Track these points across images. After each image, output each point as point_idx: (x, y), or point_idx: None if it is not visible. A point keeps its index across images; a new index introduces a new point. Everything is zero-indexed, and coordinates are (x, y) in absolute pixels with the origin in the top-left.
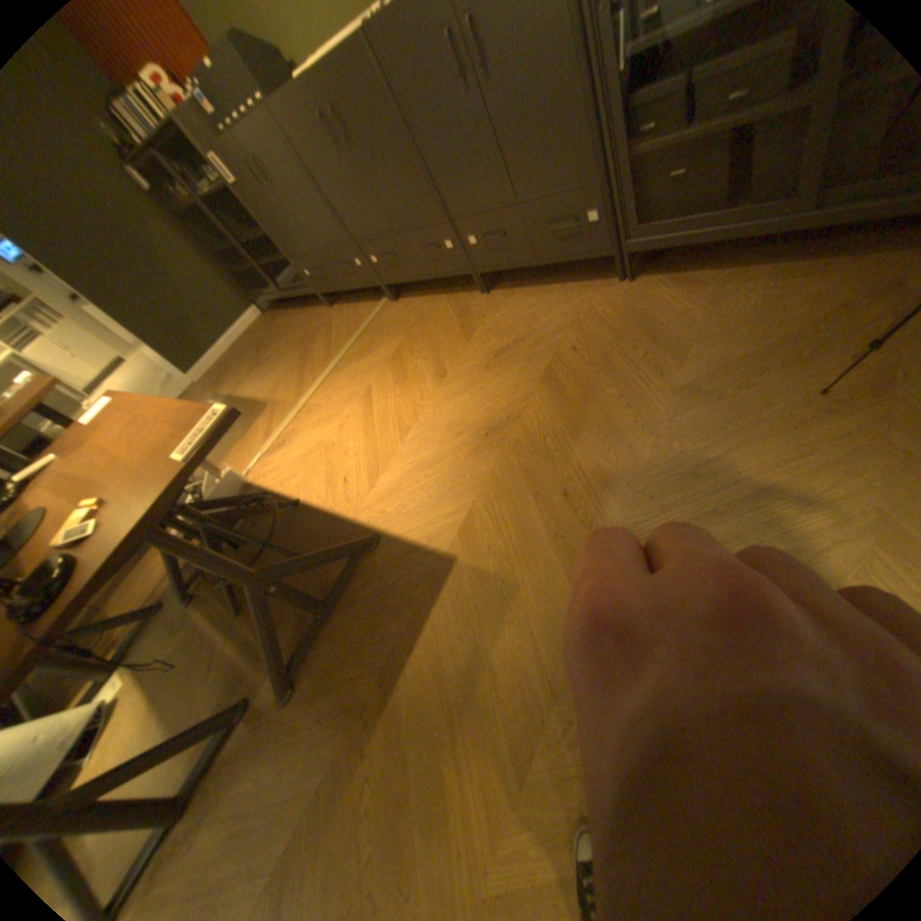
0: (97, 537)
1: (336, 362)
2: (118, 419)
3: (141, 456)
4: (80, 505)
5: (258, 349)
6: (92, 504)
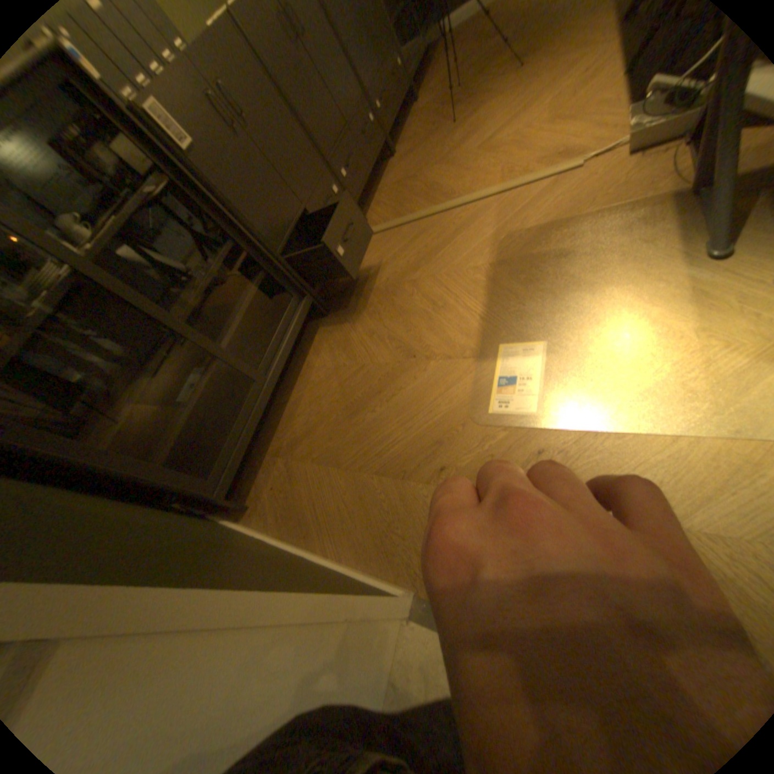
0: None
1: (441, 203)
2: None
3: None
4: None
5: (365, 400)
6: None
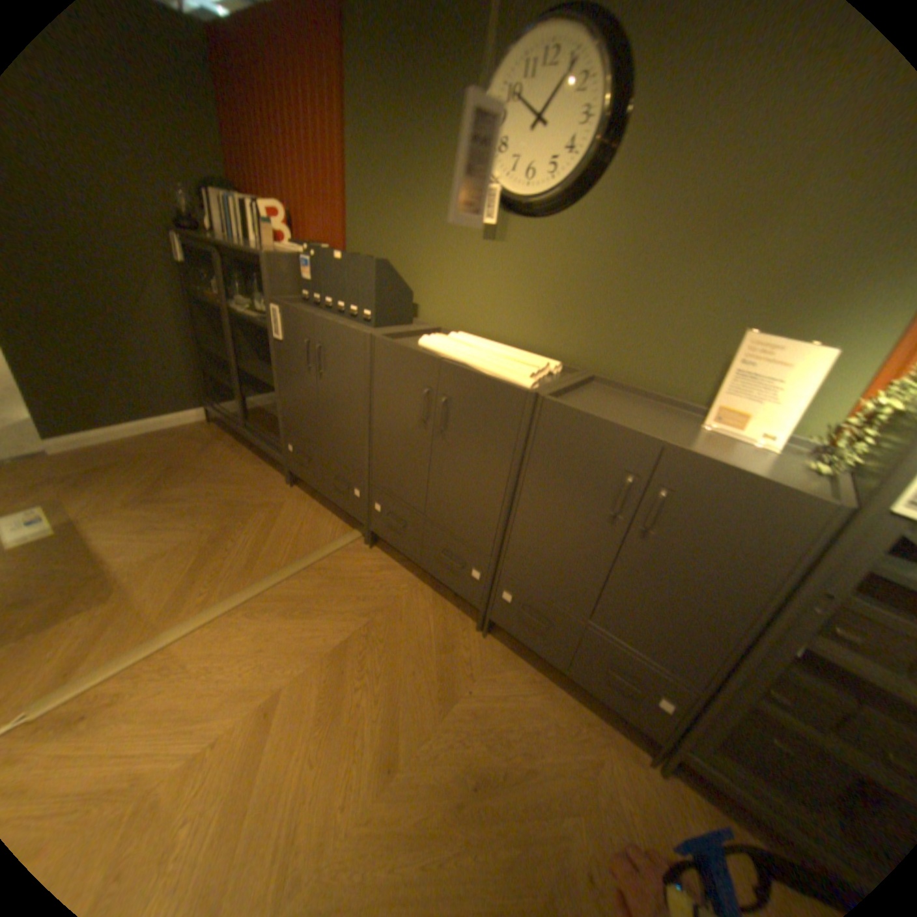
0: None
1: (252, 595)
2: None
3: None
4: None
5: (167, 472)
6: None
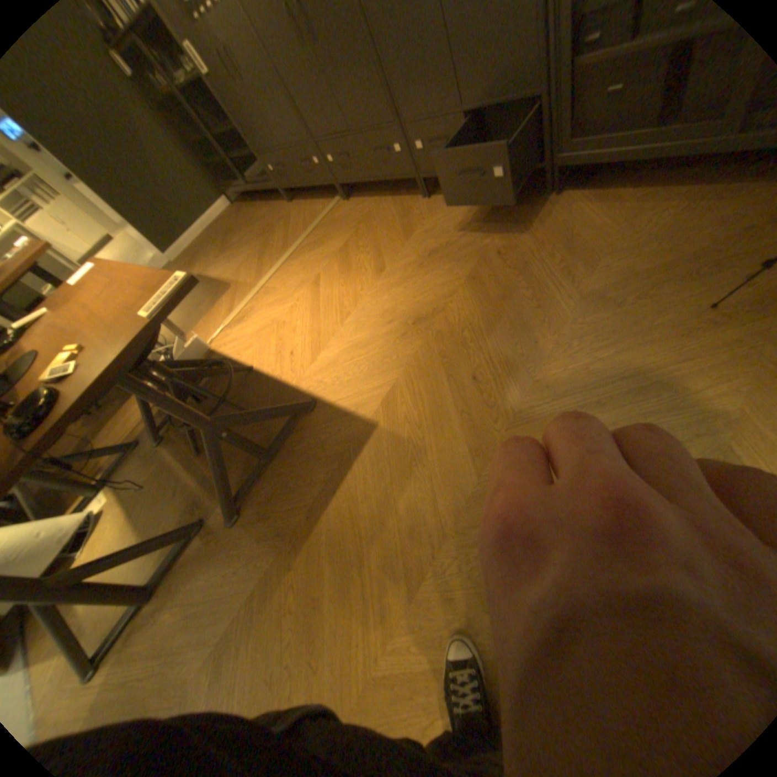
0: (77, 376)
1: (291, 252)
2: (99, 282)
3: (115, 313)
4: (65, 350)
5: (226, 236)
6: (73, 350)
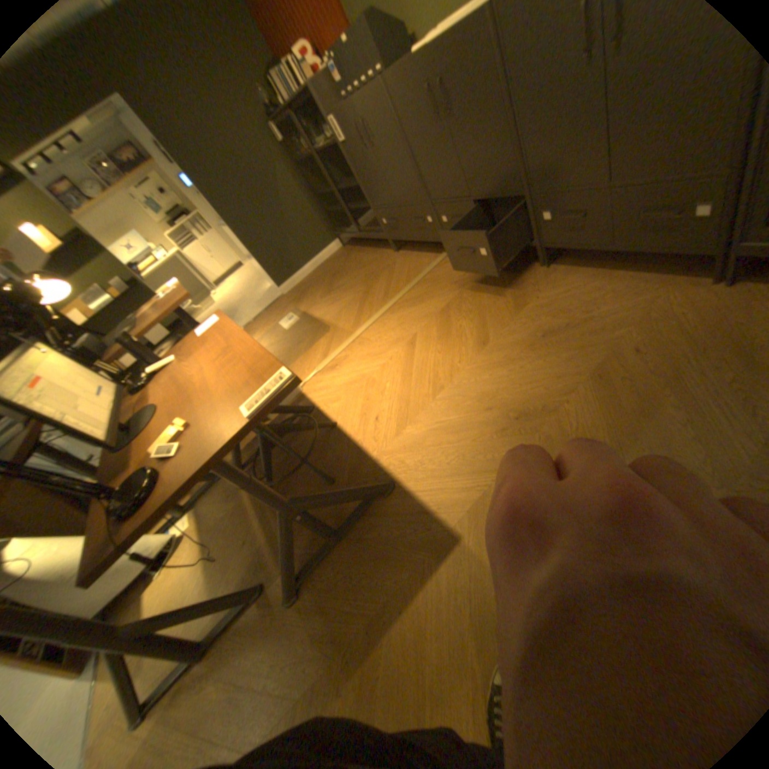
0: (175, 462)
1: (391, 305)
2: (217, 343)
3: (222, 392)
4: (175, 418)
5: (333, 277)
6: (180, 426)
